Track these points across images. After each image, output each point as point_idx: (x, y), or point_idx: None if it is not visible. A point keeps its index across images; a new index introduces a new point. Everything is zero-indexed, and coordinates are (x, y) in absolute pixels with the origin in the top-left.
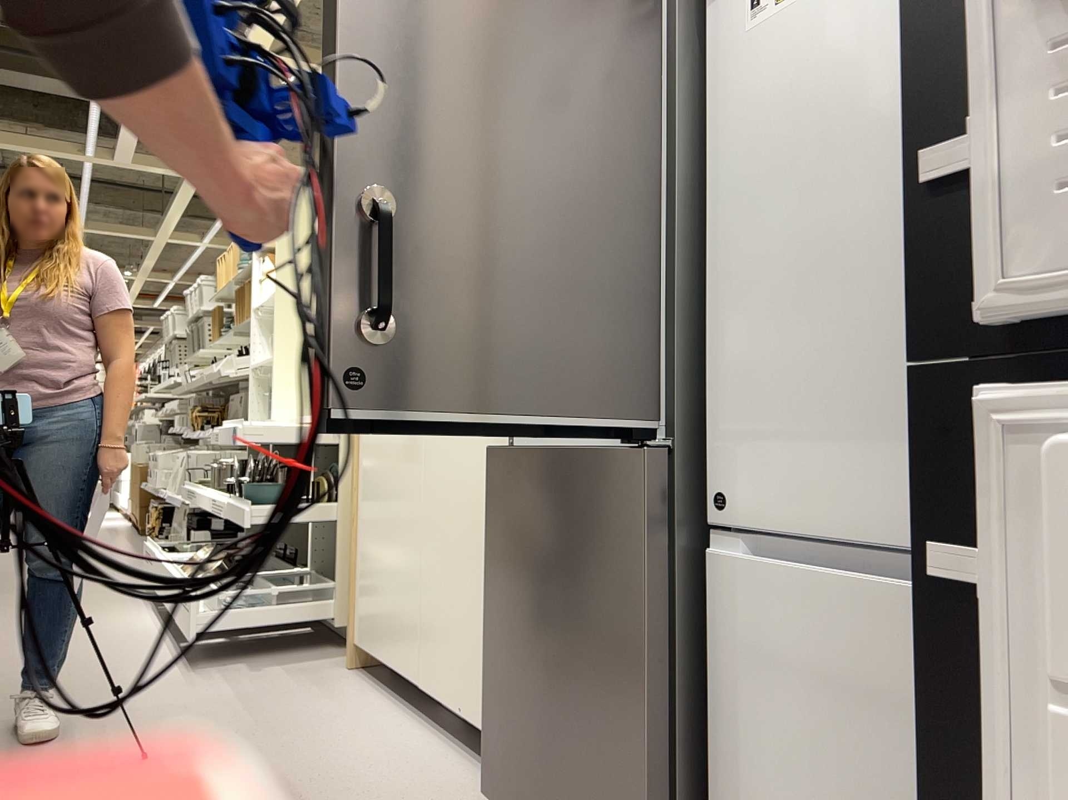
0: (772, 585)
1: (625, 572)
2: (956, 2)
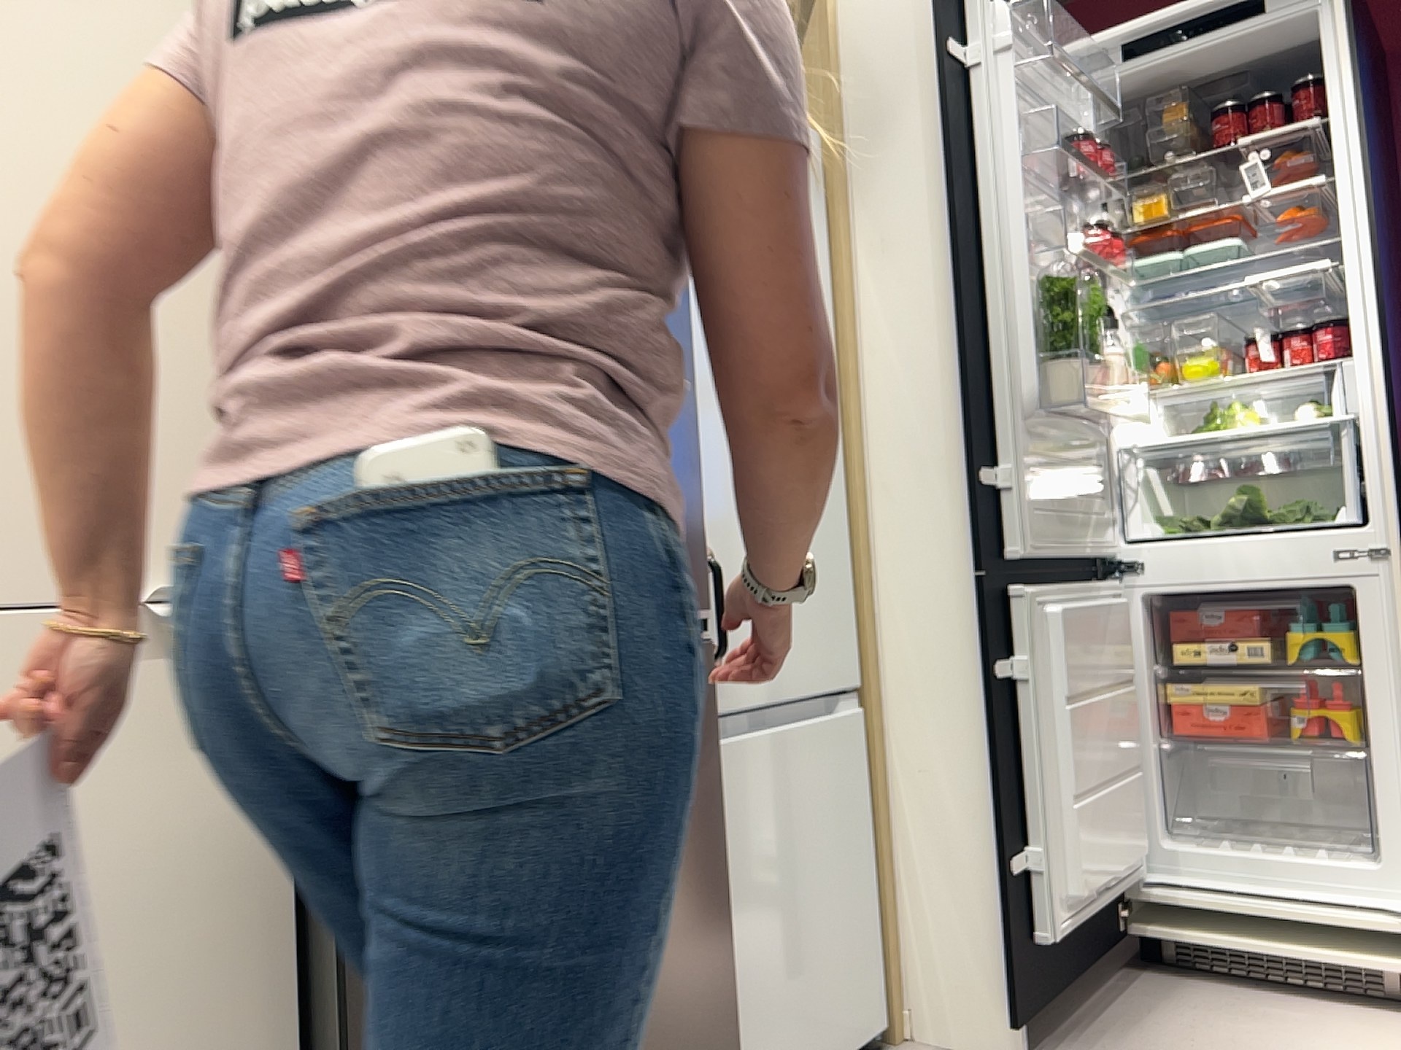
0: (735, 757)
1: (697, 789)
2: (979, 399)
